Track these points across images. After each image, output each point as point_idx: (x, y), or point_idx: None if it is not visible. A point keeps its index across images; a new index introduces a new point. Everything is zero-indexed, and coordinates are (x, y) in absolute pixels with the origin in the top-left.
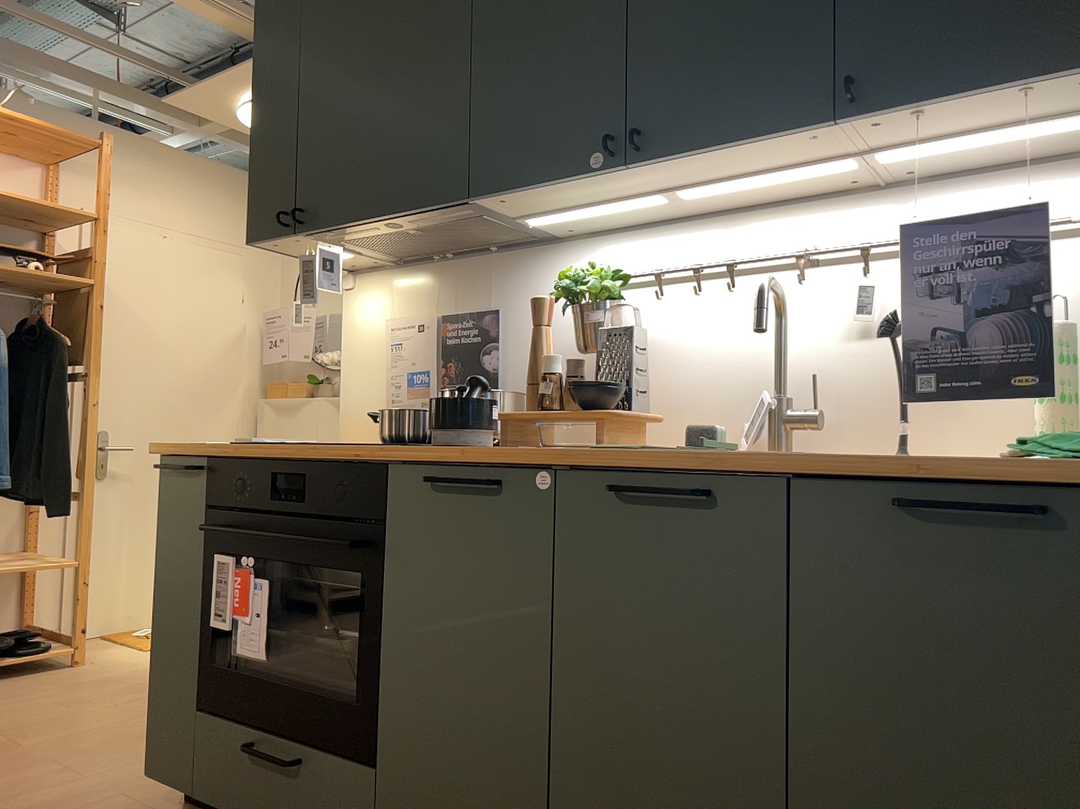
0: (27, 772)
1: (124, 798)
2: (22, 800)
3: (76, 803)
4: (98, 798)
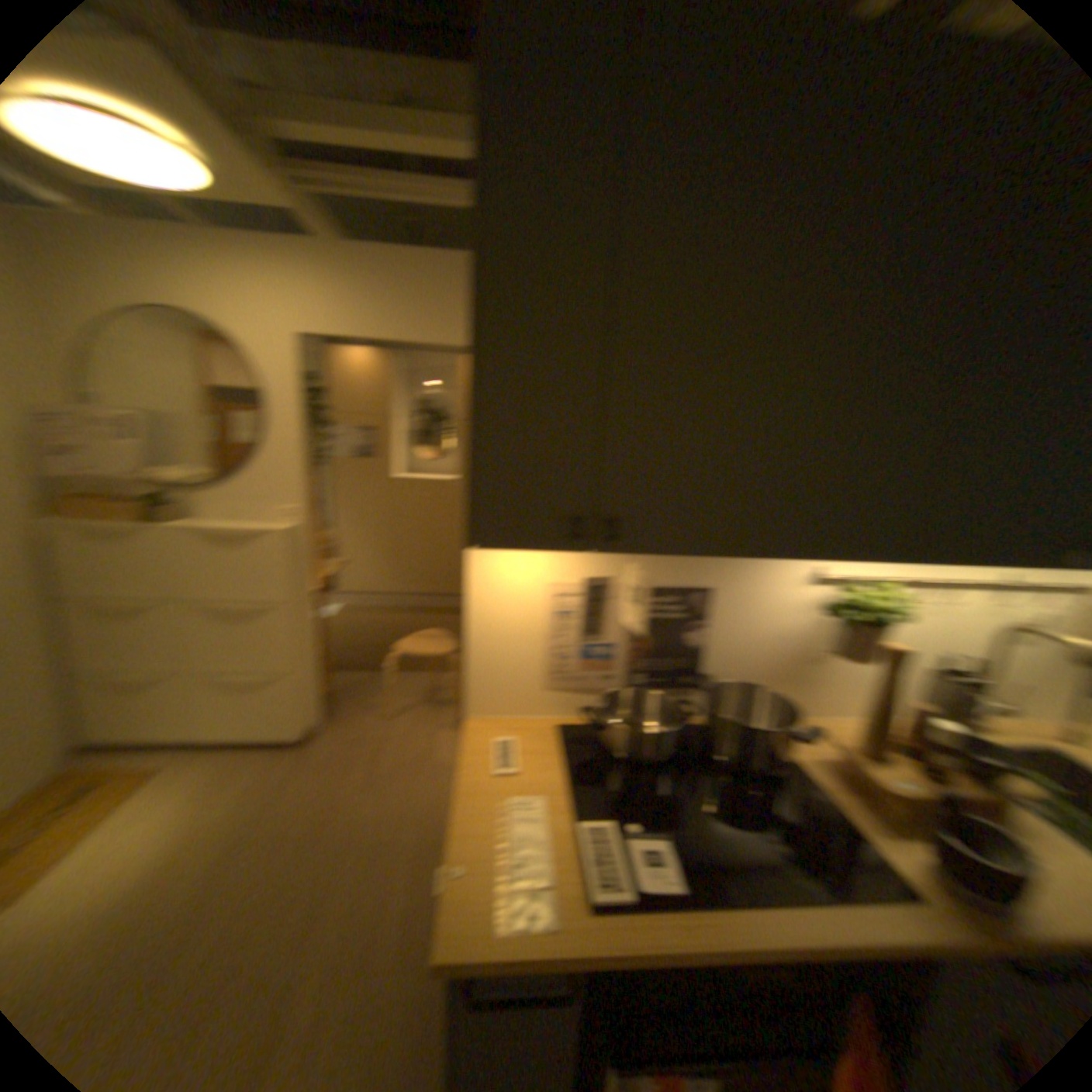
0: None
1: None
2: None
3: None
4: None
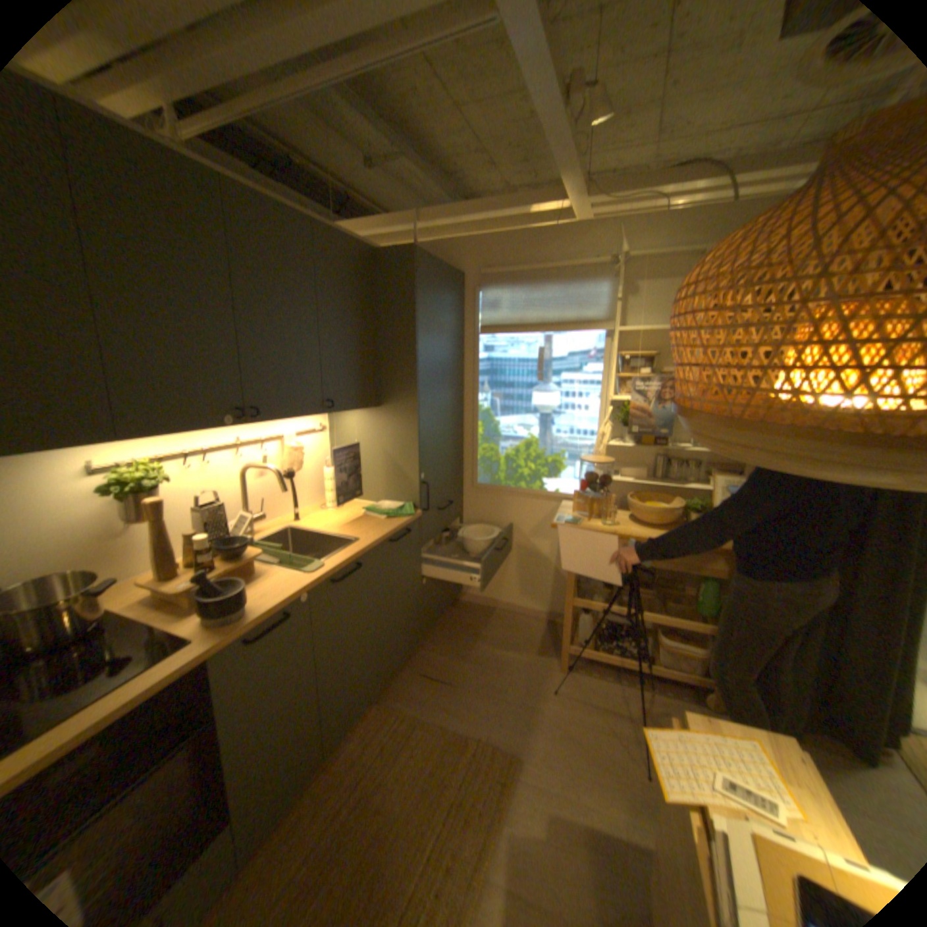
0: None
1: None
2: None
3: None
4: None
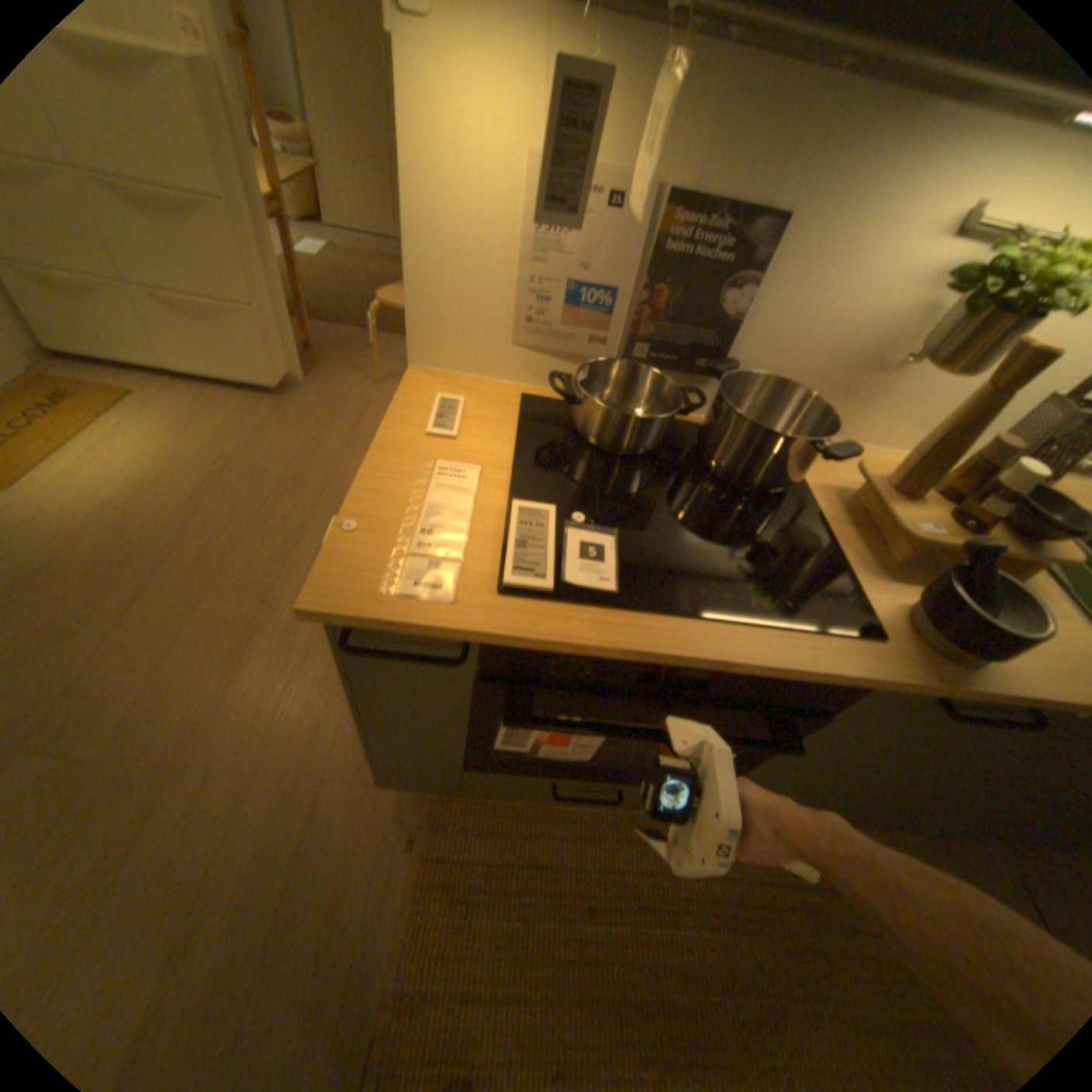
0: (167, 800)
1: (331, 781)
2: (227, 847)
3: (291, 816)
4: (303, 795)
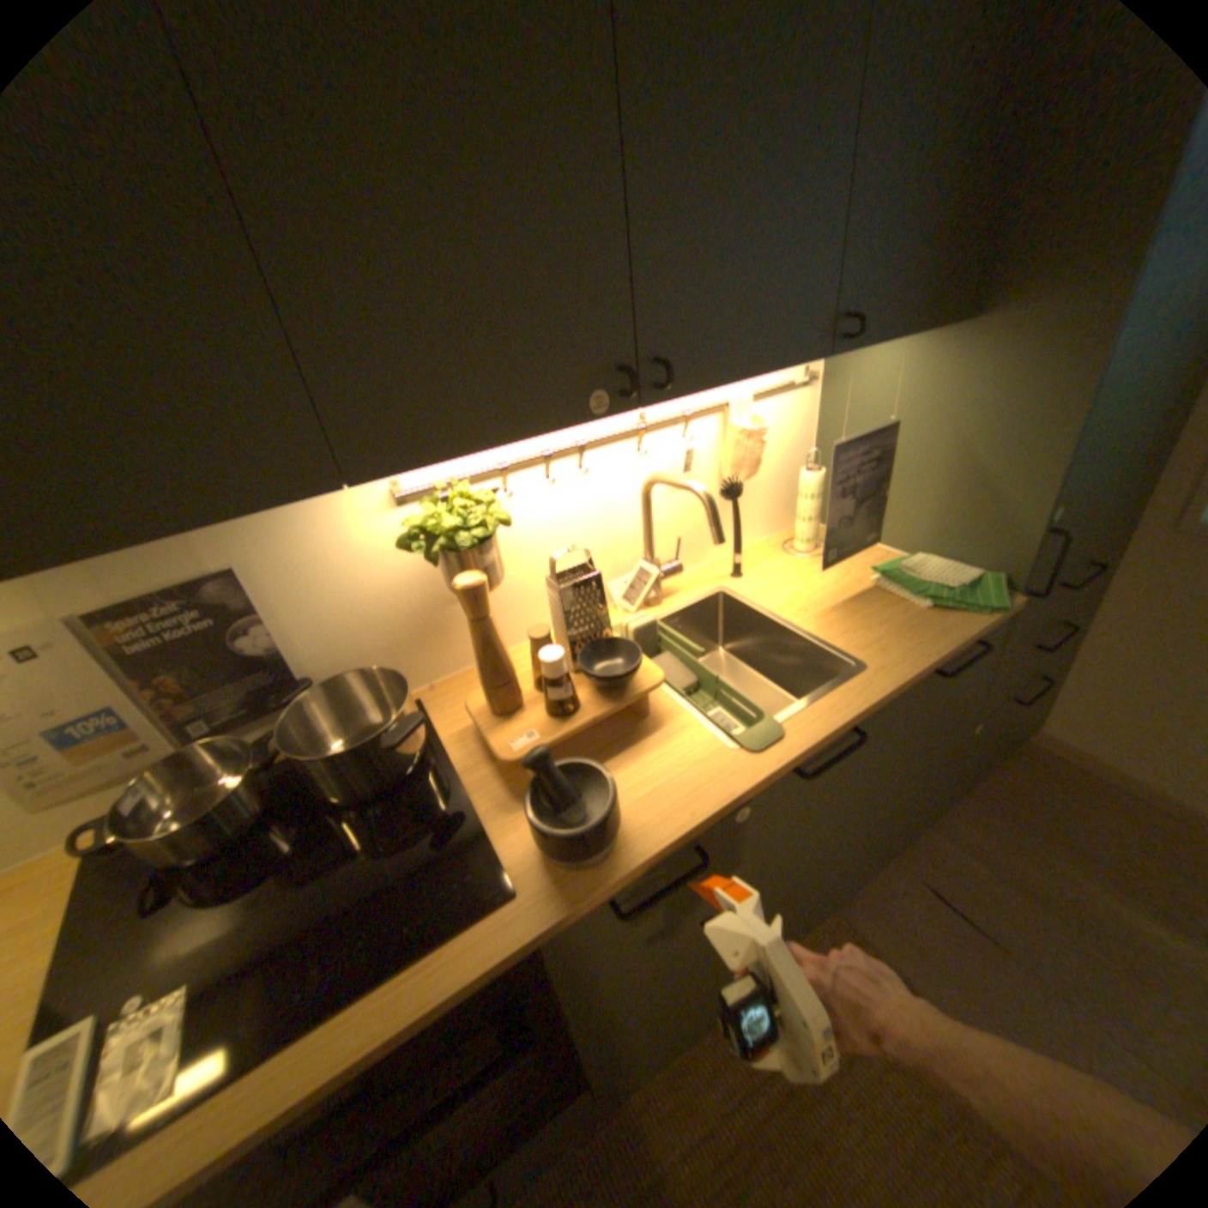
0: None
1: None
2: None
3: None
4: None
